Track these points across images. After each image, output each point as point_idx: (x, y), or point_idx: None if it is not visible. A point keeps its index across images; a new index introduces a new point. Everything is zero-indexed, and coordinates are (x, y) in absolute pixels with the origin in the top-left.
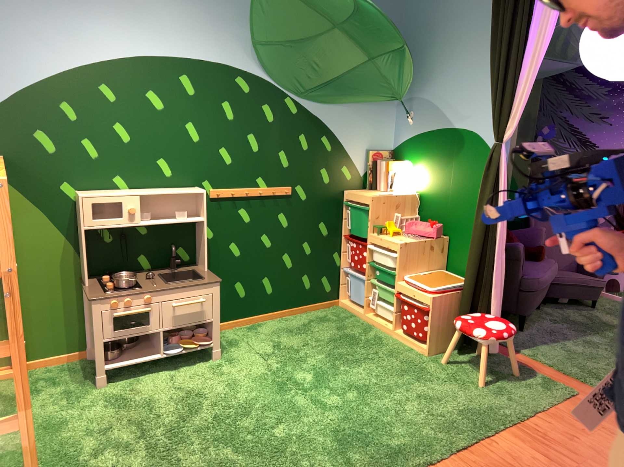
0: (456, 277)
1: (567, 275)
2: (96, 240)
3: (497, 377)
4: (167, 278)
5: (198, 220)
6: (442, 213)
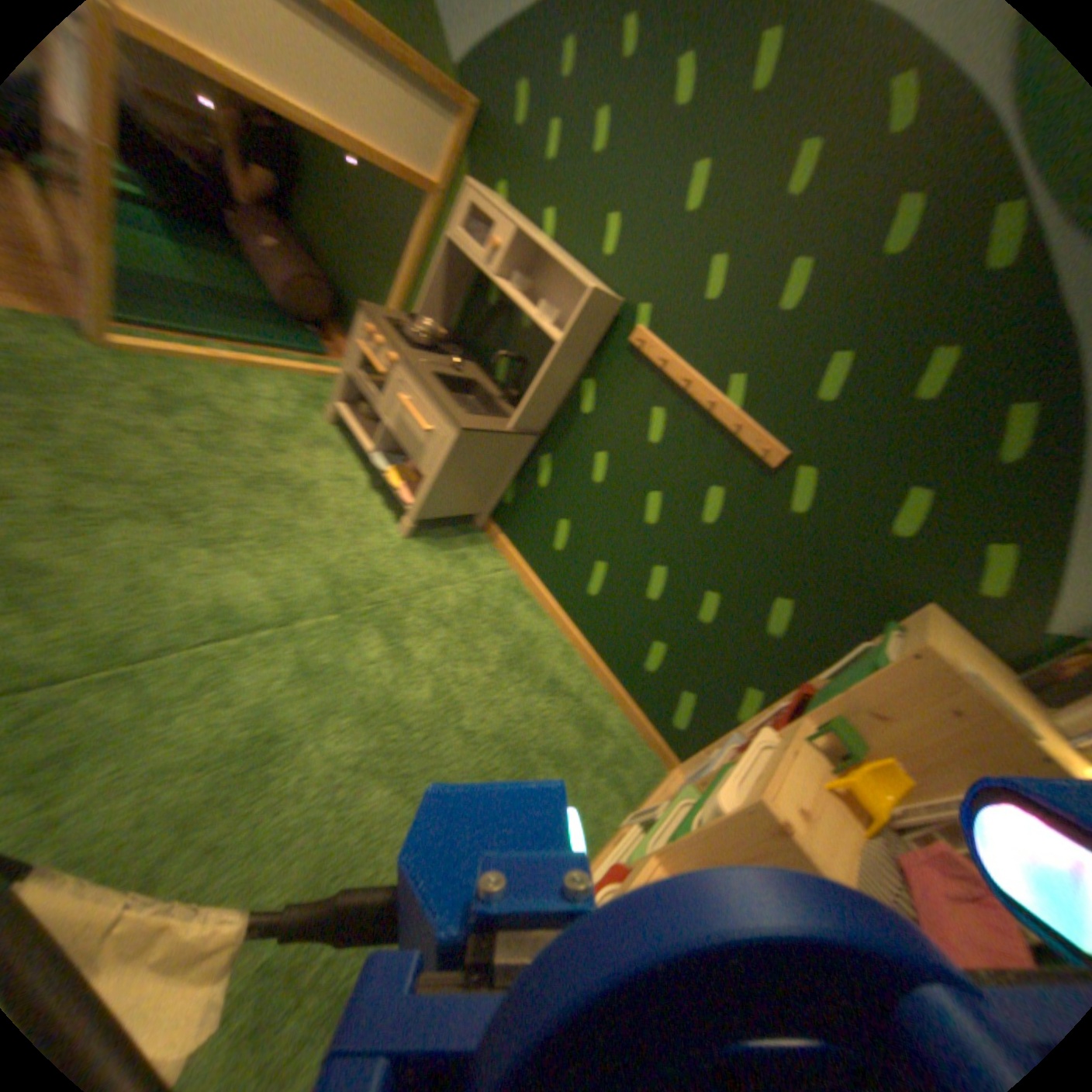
0: None
1: None
2: (482, 288)
3: None
4: (479, 394)
5: (550, 332)
6: None
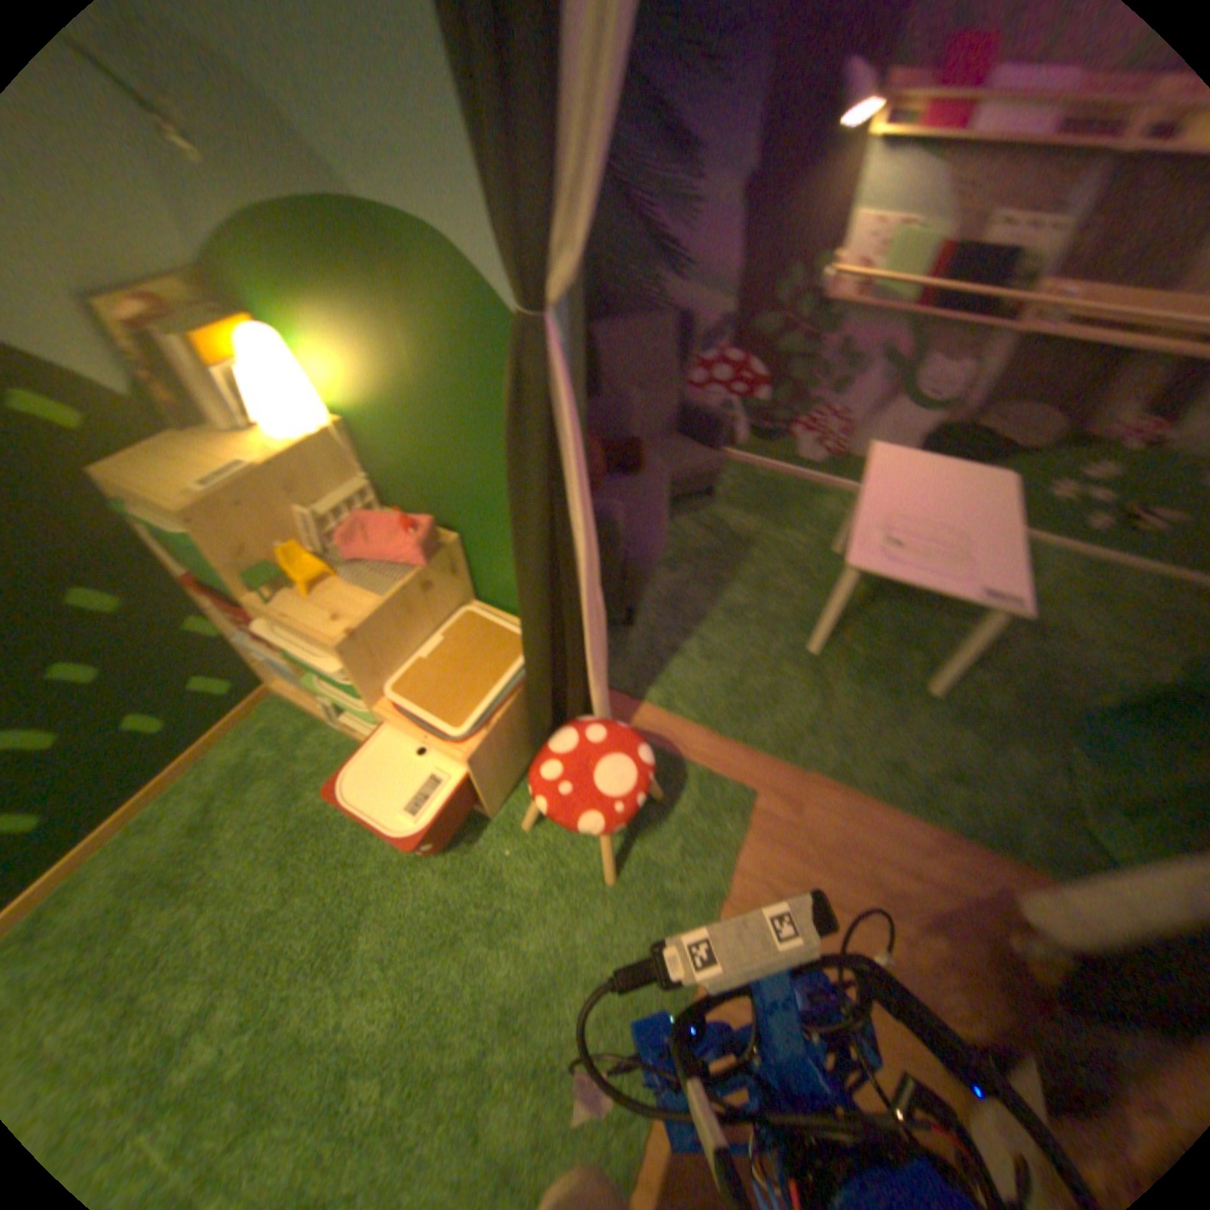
0: (510, 630)
1: (685, 462)
2: None
3: (641, 832)
4: None
5: None
6: (431, 477)
